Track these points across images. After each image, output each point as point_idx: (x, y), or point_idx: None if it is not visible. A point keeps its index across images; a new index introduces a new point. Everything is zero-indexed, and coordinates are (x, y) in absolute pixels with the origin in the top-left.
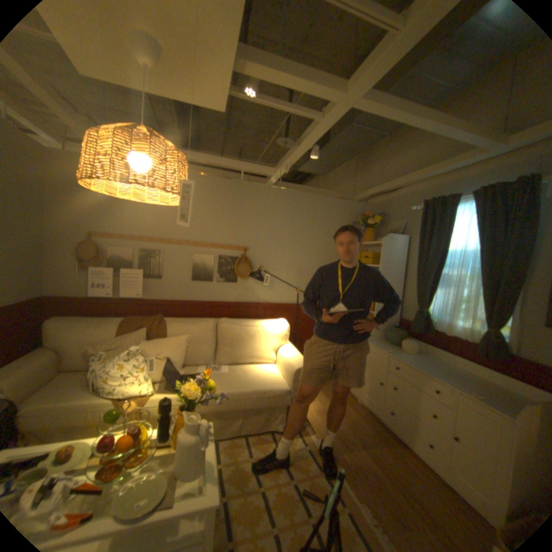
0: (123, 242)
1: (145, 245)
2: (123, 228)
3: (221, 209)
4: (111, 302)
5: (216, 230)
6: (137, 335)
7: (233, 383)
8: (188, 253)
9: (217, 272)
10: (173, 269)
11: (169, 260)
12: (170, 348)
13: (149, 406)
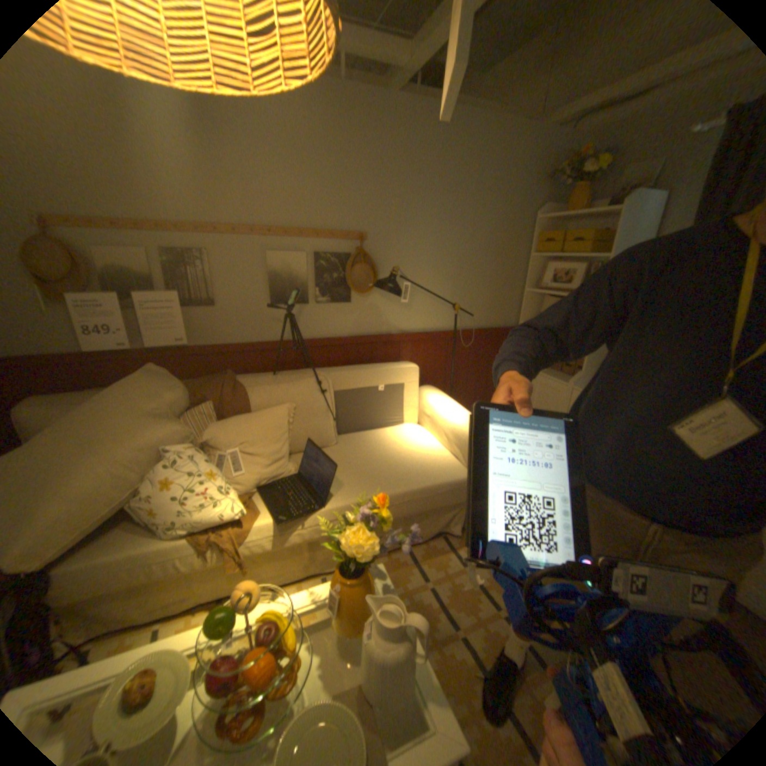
0: (121, 232)
1: (169, 236)
2: (113, 200)
3: (310, 149)
4: (132, 355)
5: (304, 197)
6: (199, 414)
7: (382, 475)
8: (257, 249)
9: (317, 283)
10: (234, 283)
11: (223, 266)
12: (265, 430)
13: (257, 536)
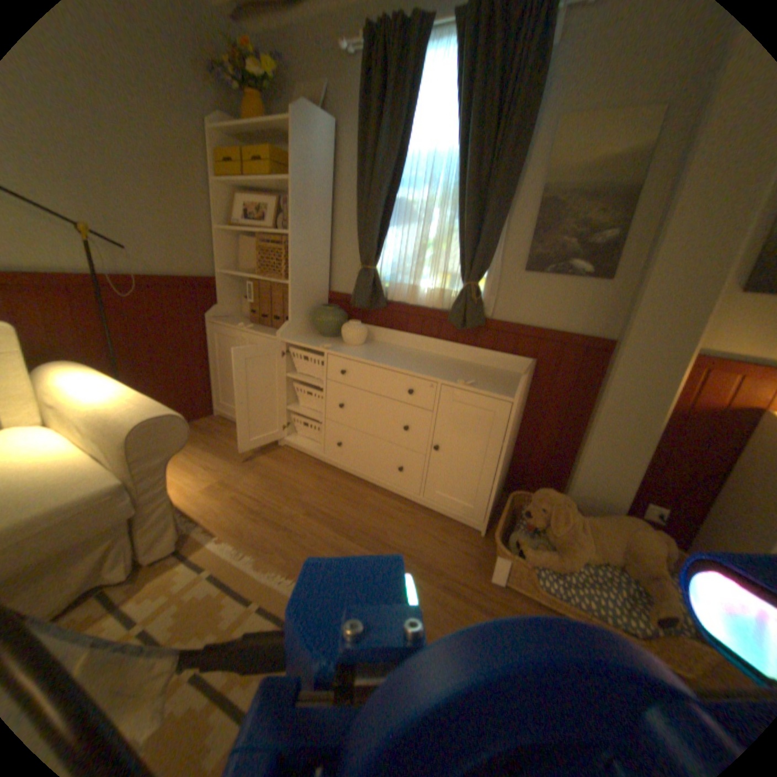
0: None
1: None
2: None
3: None
4: None
5: None
6: None
7: None
8: None
9: None
10: None
11: None
12: None
13: None
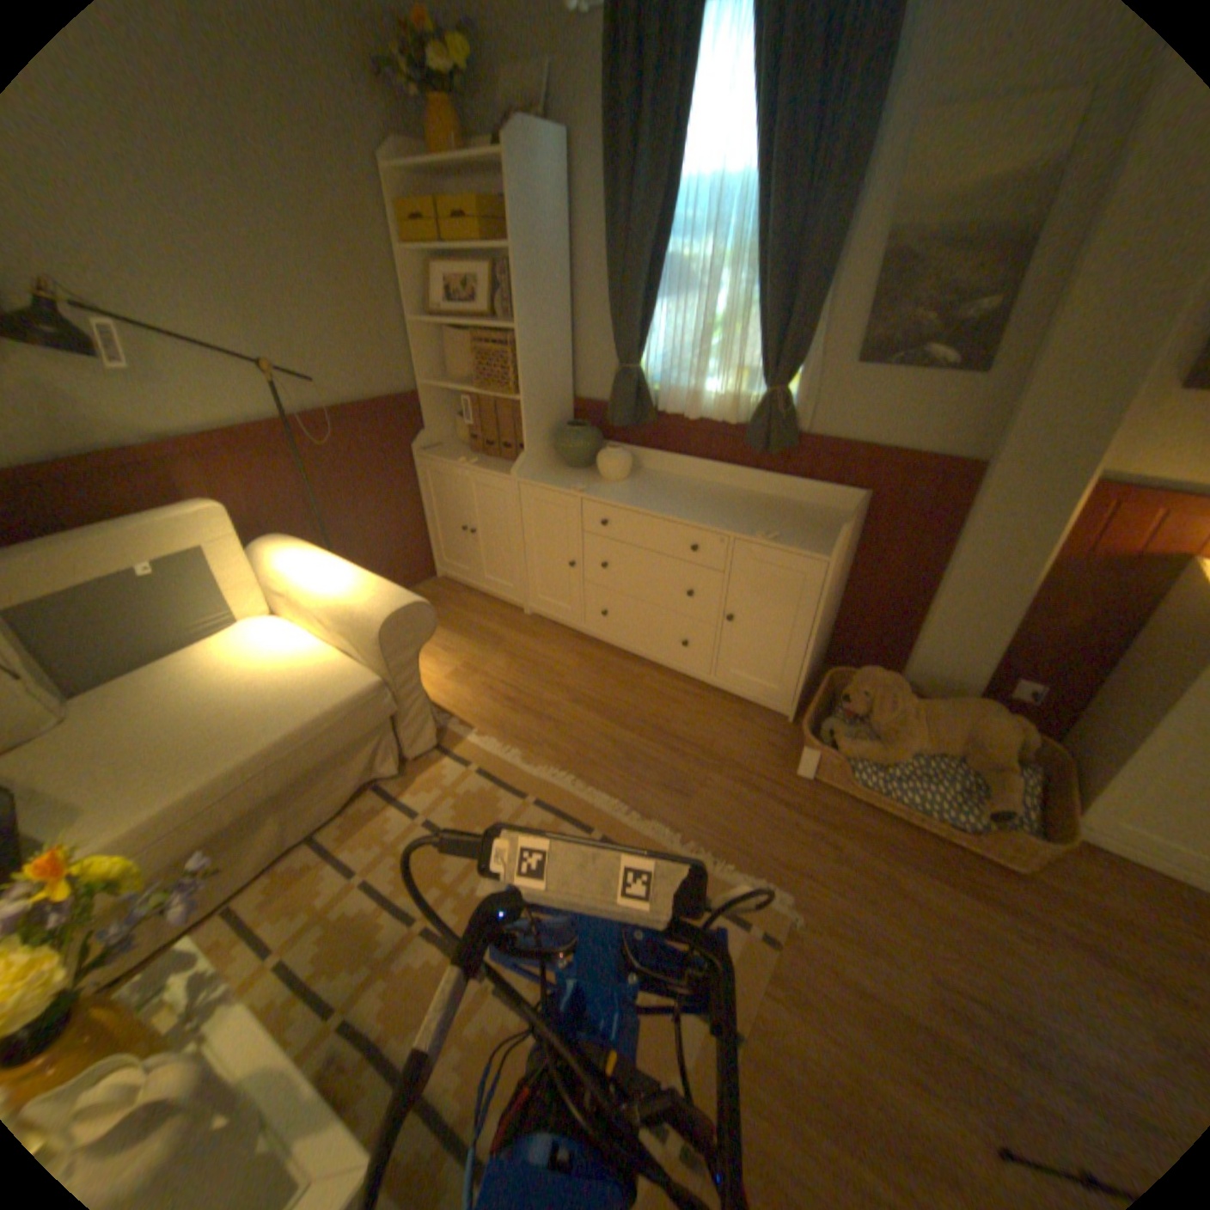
0: None
1: None
2: None
3: None
4: None
5: None
6: None
7: (183, 749)
8: None
9: None
10: None
11: None
12: None
13: None
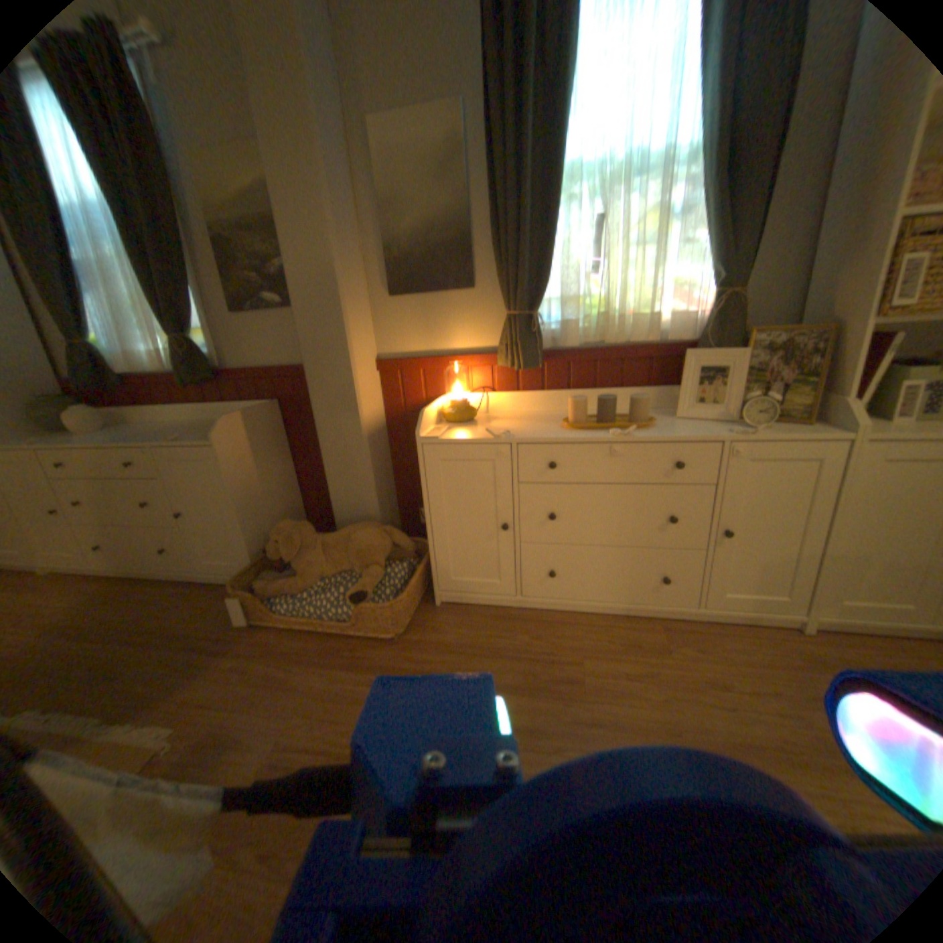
0: None
1: None
2: None
3: None
4: None
5: None
6: None
7: None
8: None
9: None
10: None
11: None
12: None
13: None
